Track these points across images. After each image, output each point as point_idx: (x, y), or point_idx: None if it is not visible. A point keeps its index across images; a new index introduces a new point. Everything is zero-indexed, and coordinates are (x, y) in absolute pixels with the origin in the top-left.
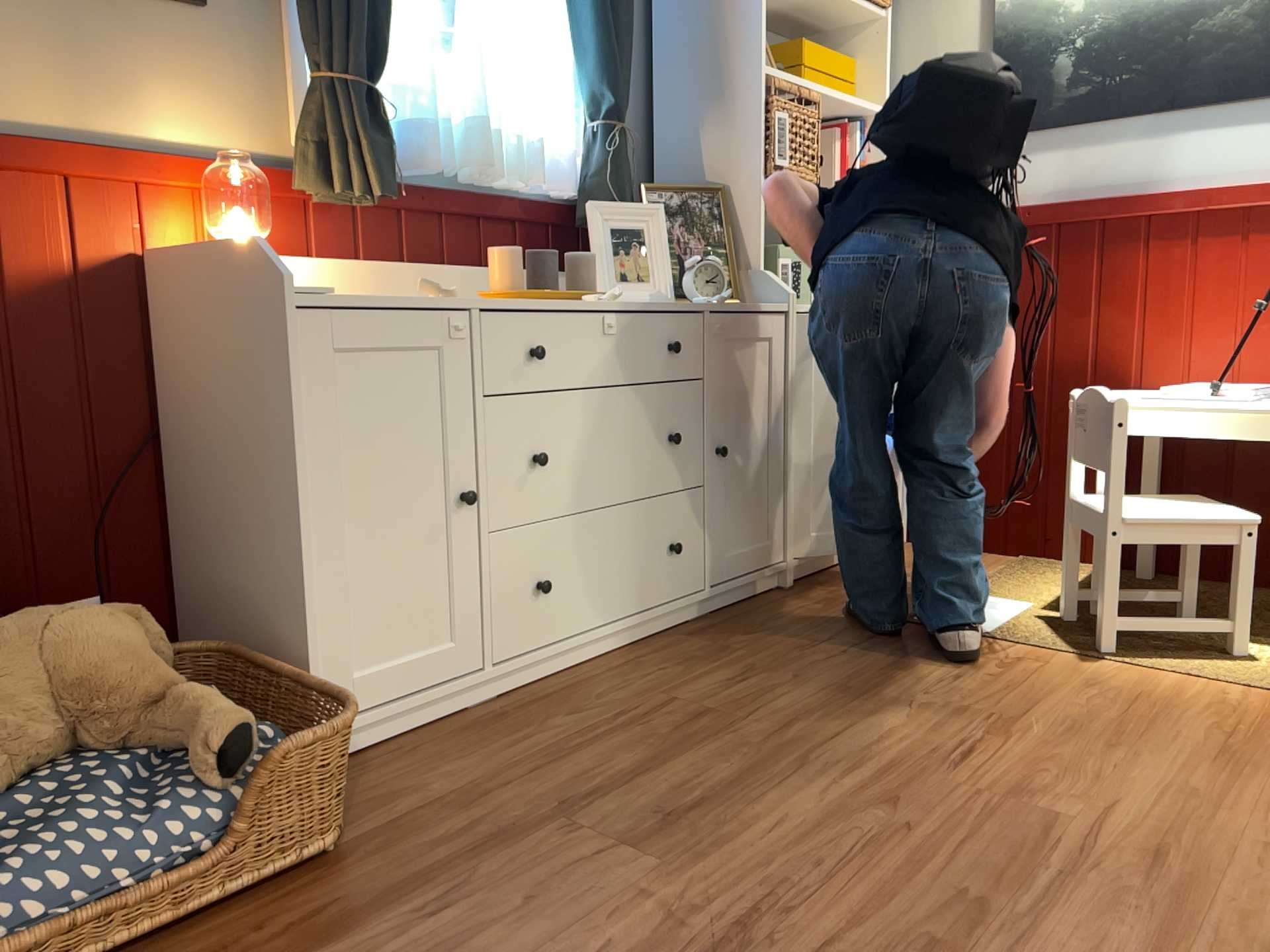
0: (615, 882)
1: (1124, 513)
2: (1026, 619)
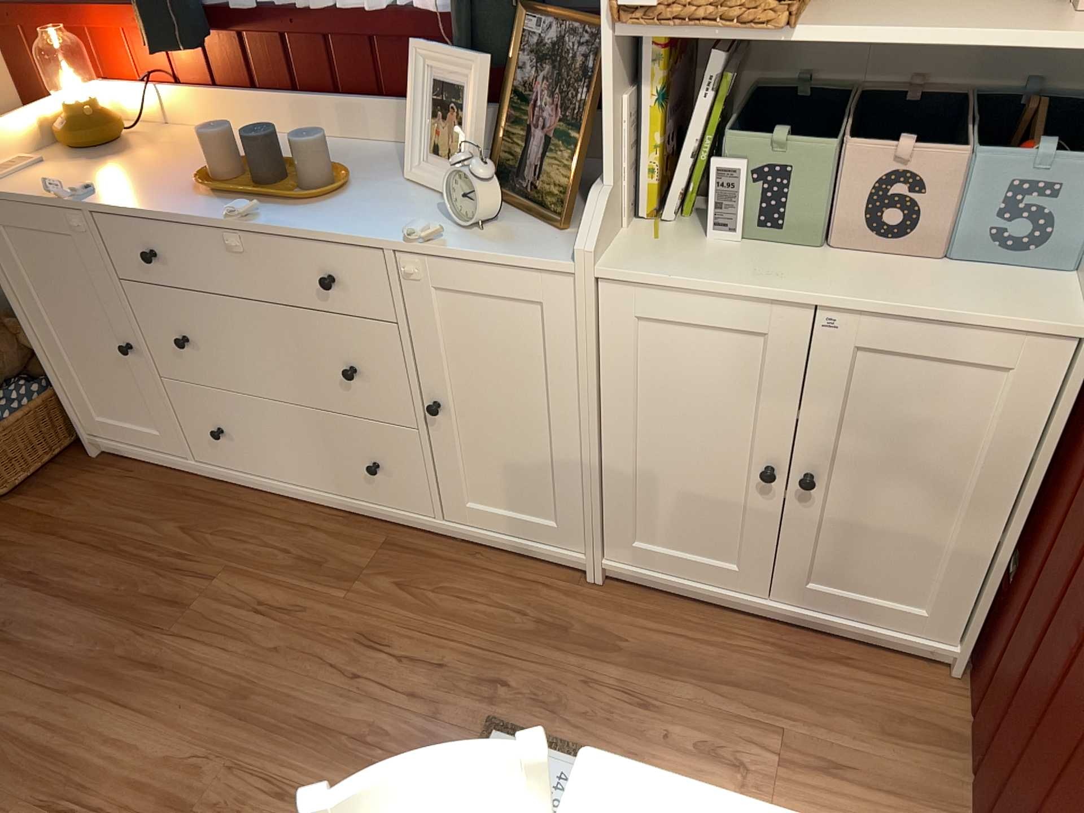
0: None
1: None
2: None
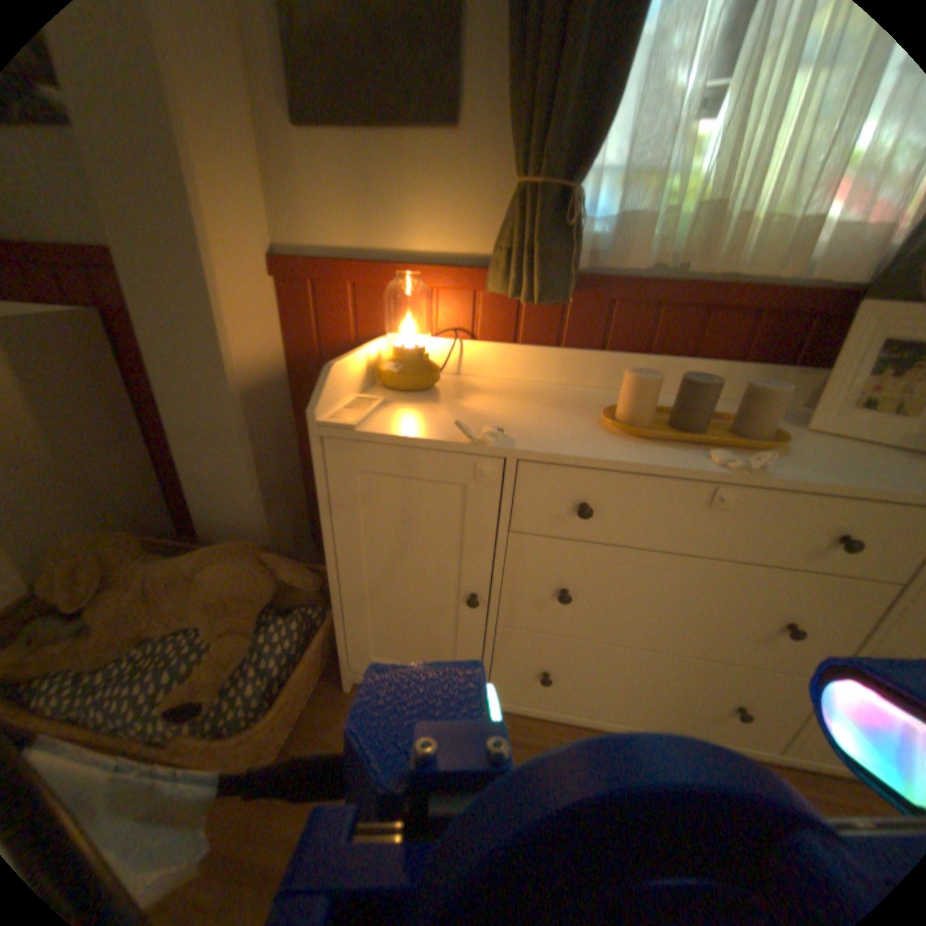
0: None
1: None
2: None
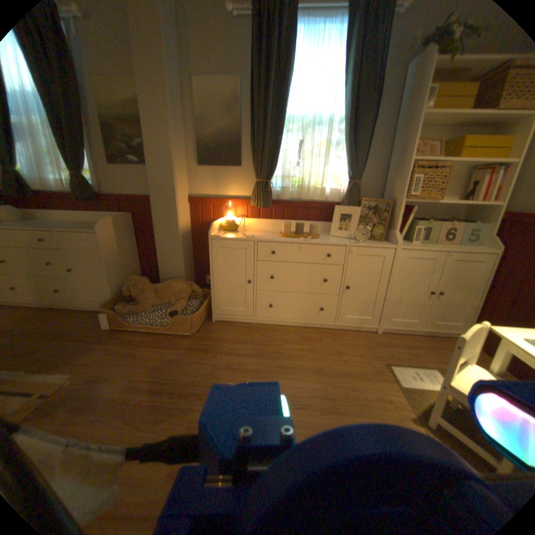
0: (200, 371)
1: (458, 384)
2: (433, 395)
